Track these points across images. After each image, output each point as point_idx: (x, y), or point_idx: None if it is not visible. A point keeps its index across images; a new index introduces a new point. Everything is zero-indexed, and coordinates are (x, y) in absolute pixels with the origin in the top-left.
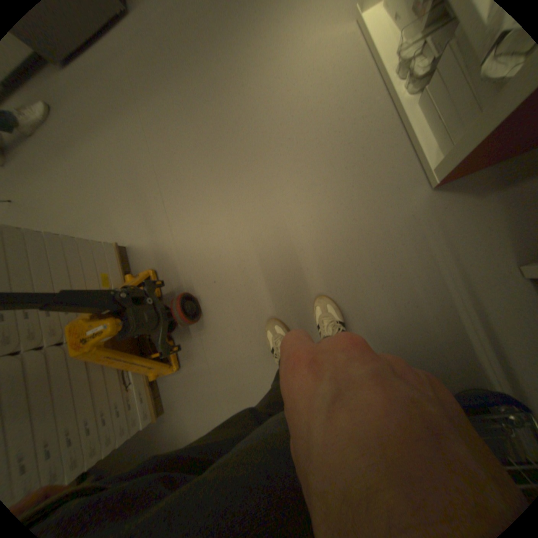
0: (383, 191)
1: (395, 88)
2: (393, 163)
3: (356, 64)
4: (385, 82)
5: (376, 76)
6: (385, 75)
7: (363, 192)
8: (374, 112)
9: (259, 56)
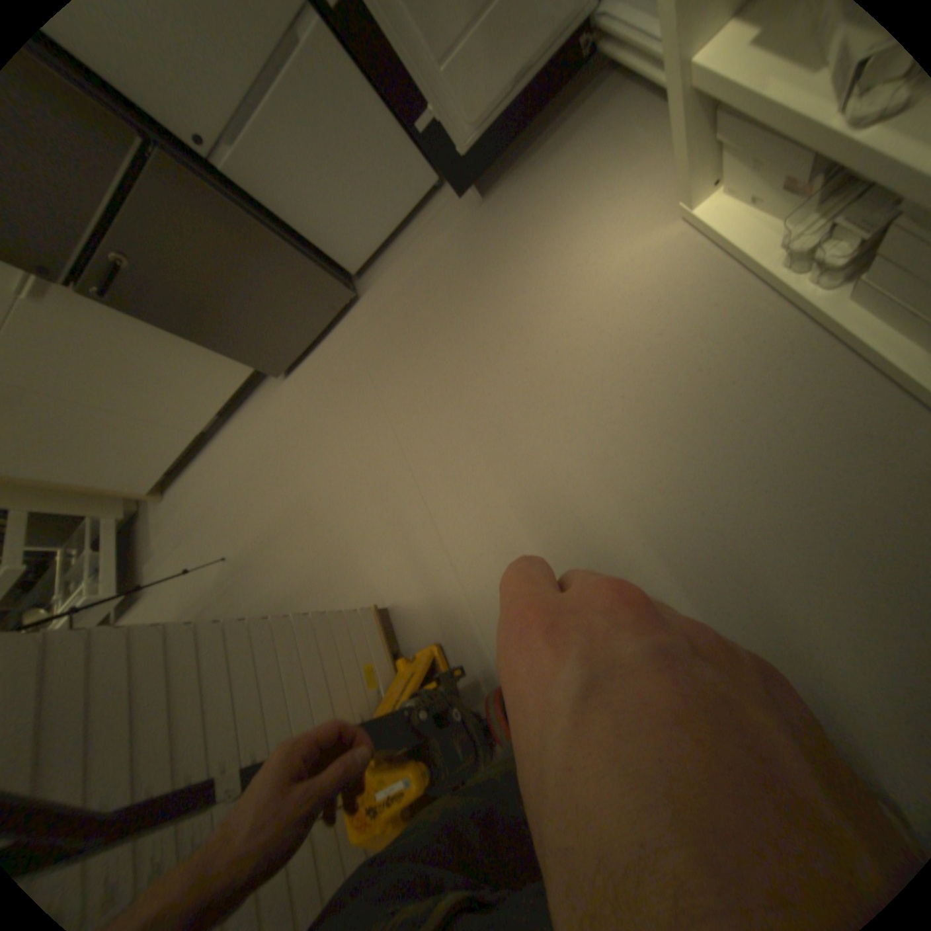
0: (839, 448)
1: (796, 289)
2: (840, 397)
3: (706, 271)
4: (768, 283)
5: (748, 278)
6: (764, 272)
7: (798, 457)
8: (766, 327)
9: (545, 300)
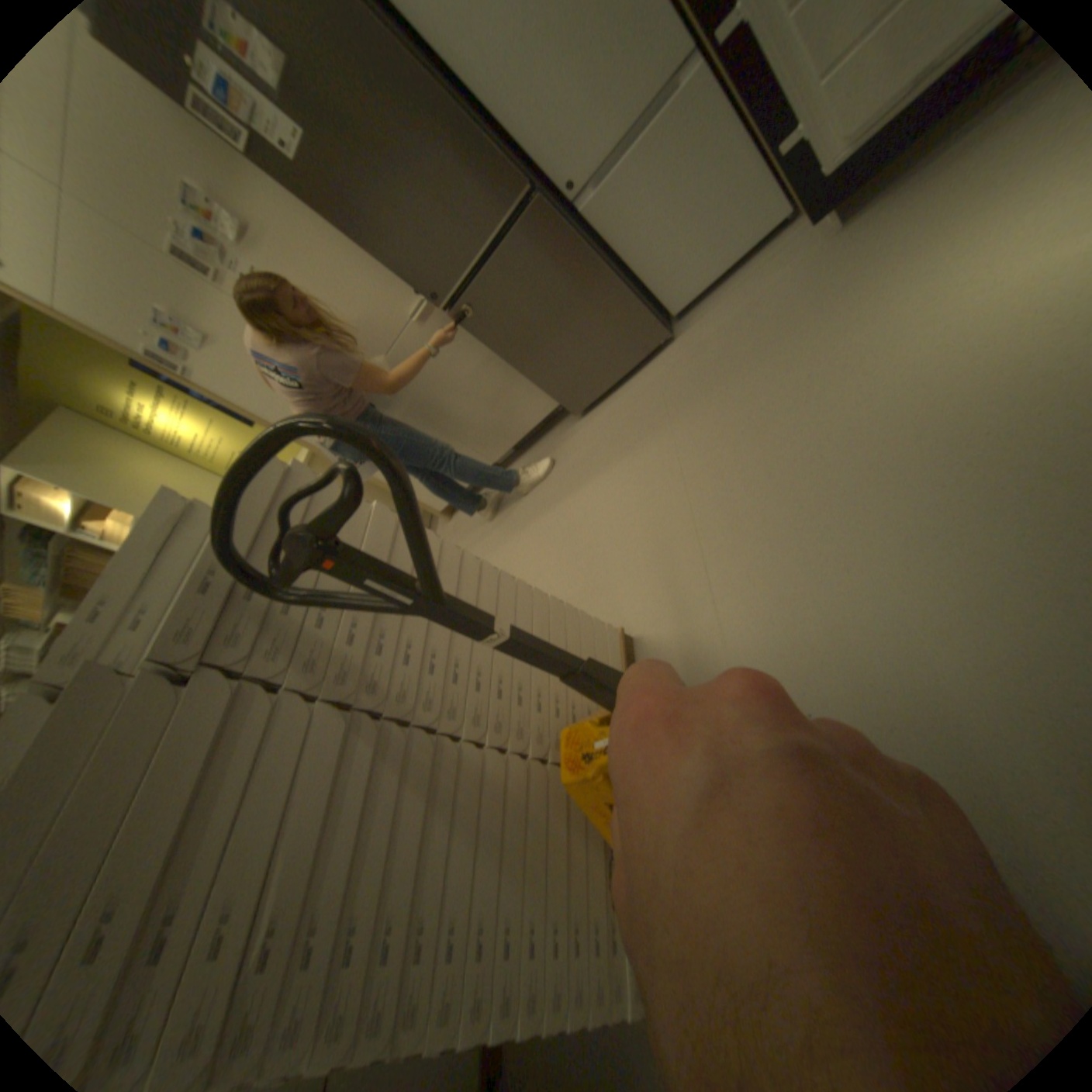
0: None
1: None
2: None
3: None
4: None
5: None
6: None
7: None
8: None
9: (902, 327)
